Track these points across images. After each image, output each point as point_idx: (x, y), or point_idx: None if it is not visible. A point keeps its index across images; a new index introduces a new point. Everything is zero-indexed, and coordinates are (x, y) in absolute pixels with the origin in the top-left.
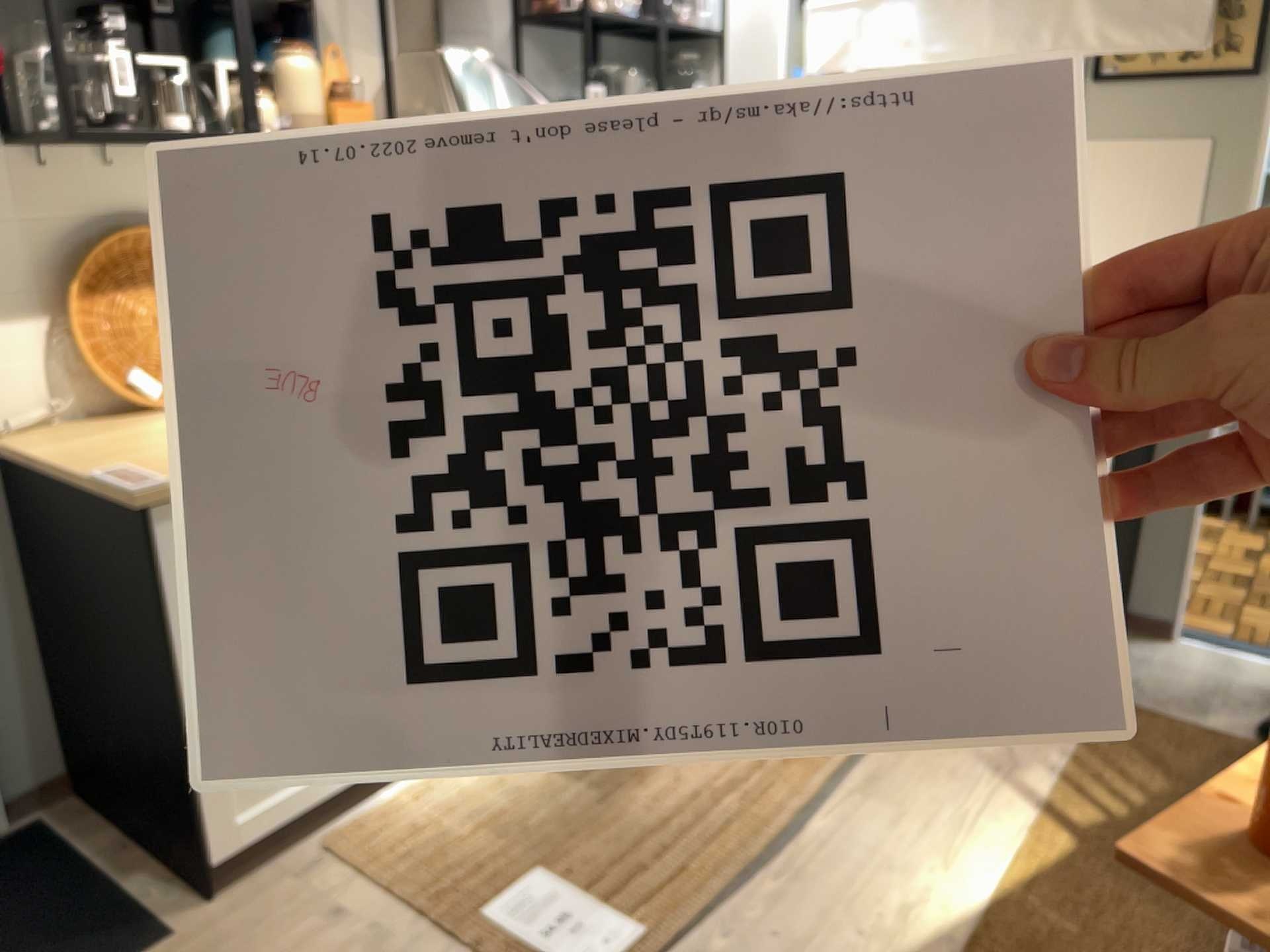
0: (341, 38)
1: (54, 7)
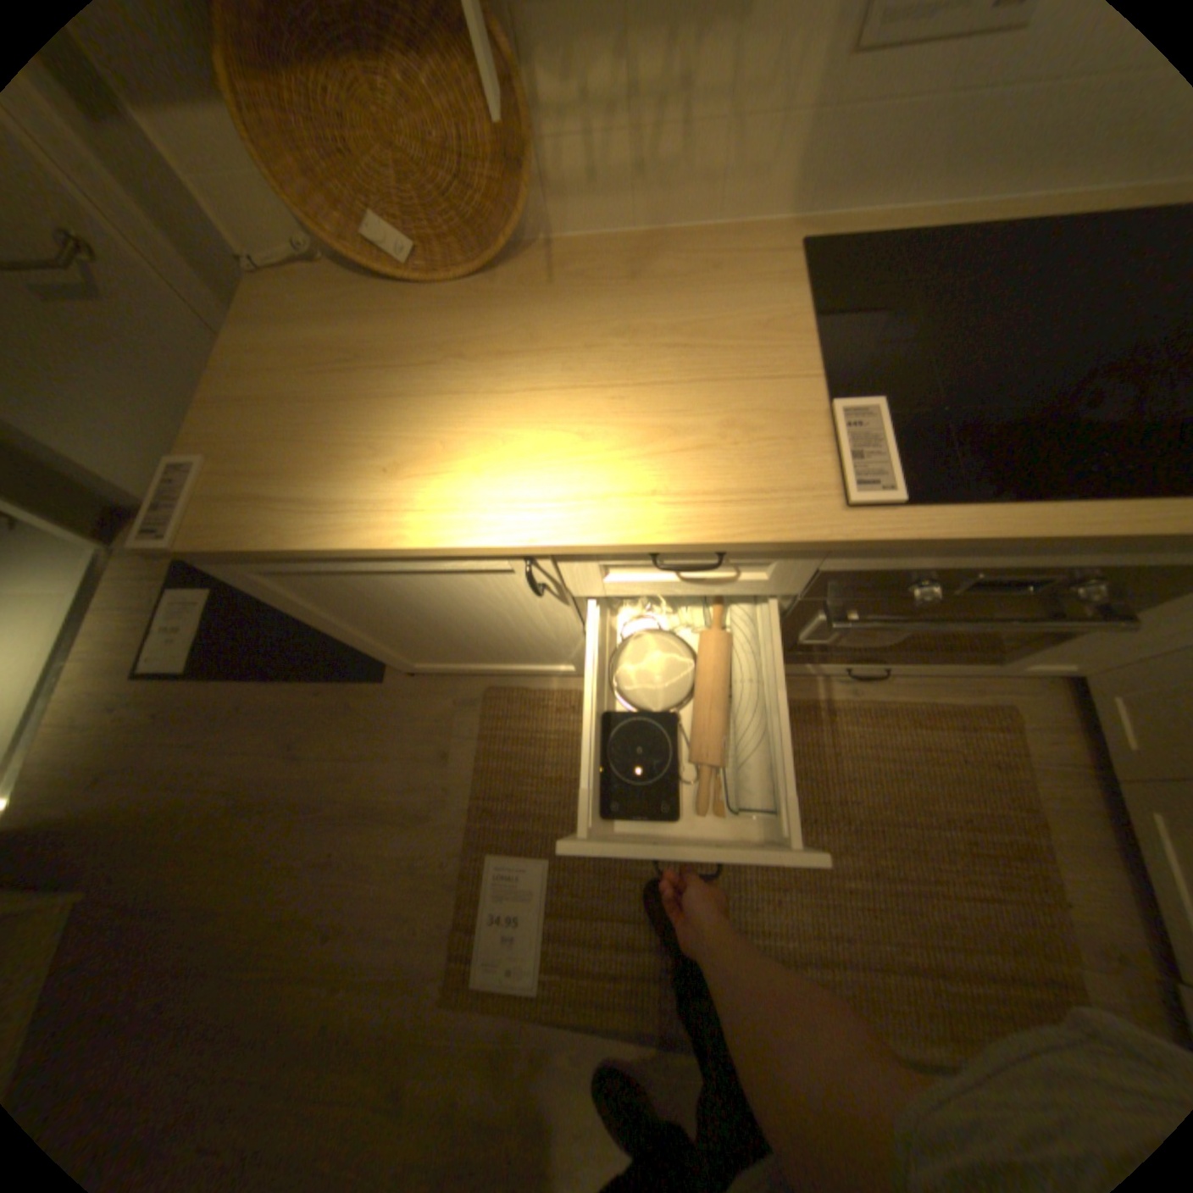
0: None
1: None
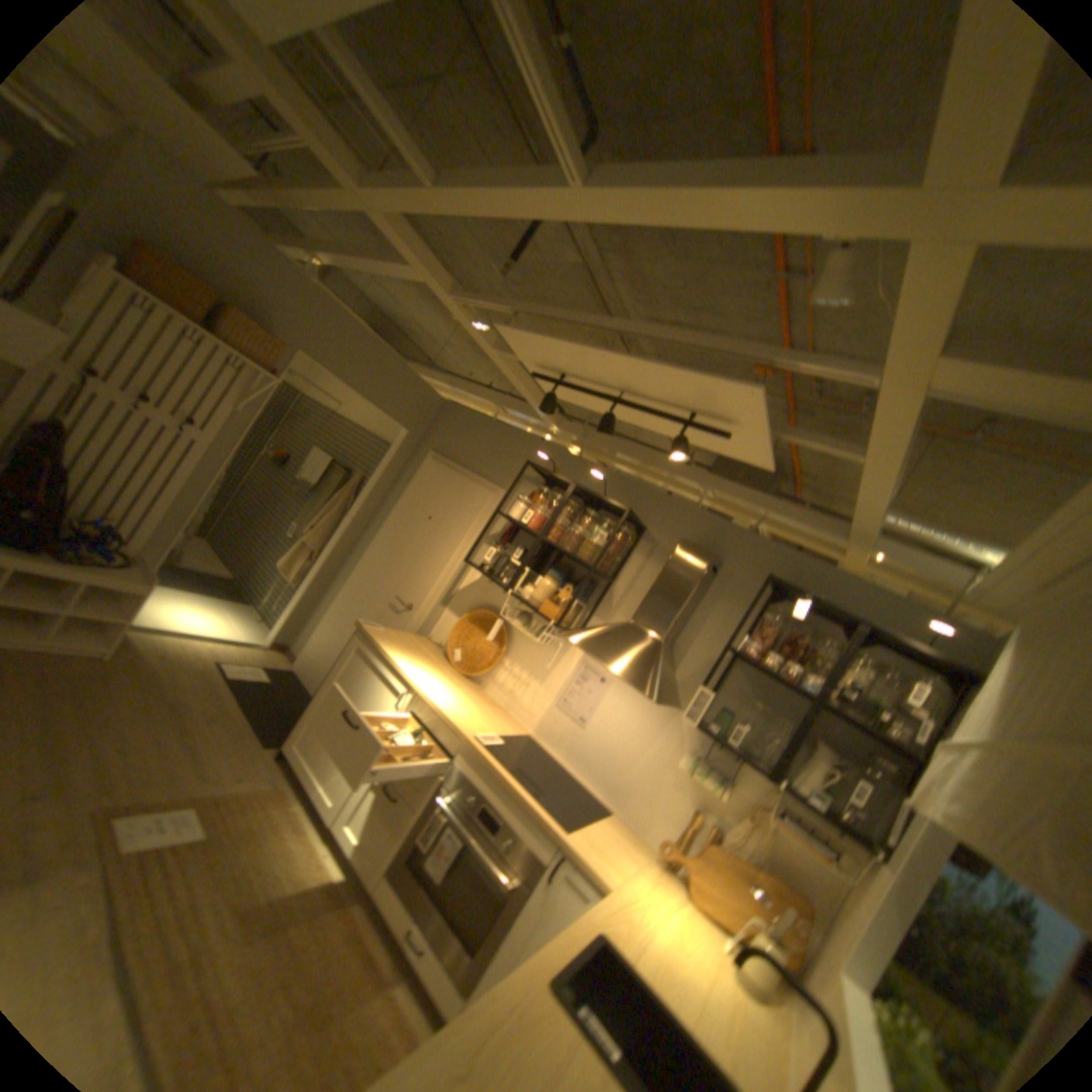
0: (615, 607)
1: (528, 551)
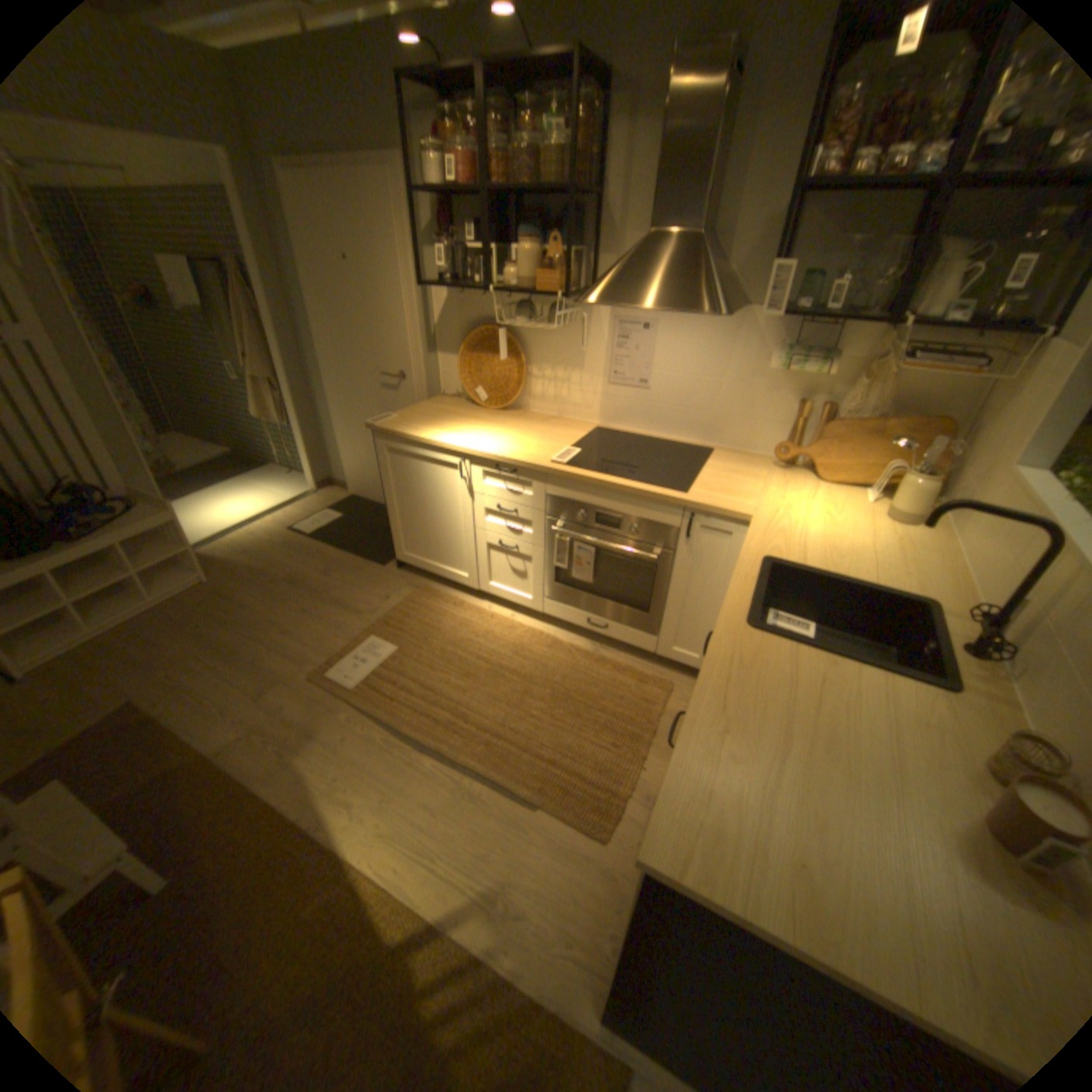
0: (620, 223)
1: (477, 220)
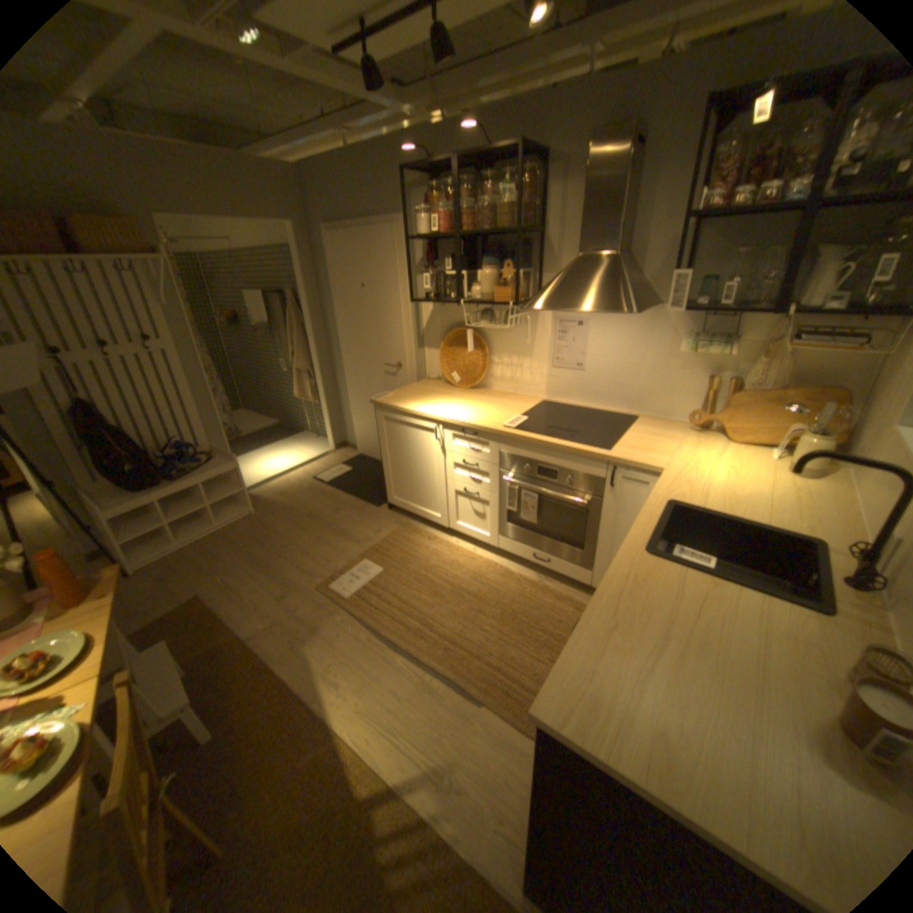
0: (557, 250)
1: (454, 255)
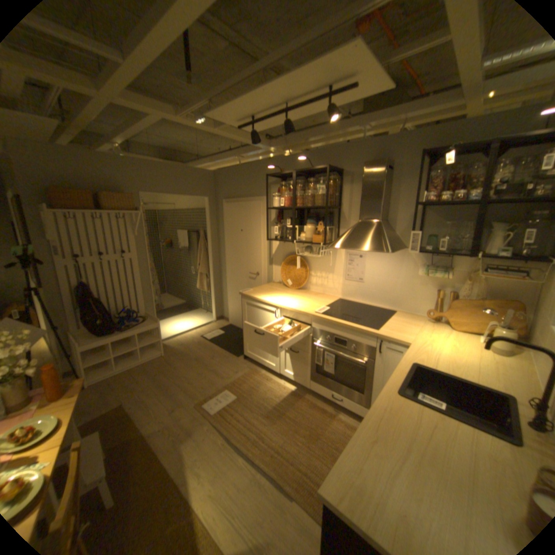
0: (348, 218)
1: (292, 218)
